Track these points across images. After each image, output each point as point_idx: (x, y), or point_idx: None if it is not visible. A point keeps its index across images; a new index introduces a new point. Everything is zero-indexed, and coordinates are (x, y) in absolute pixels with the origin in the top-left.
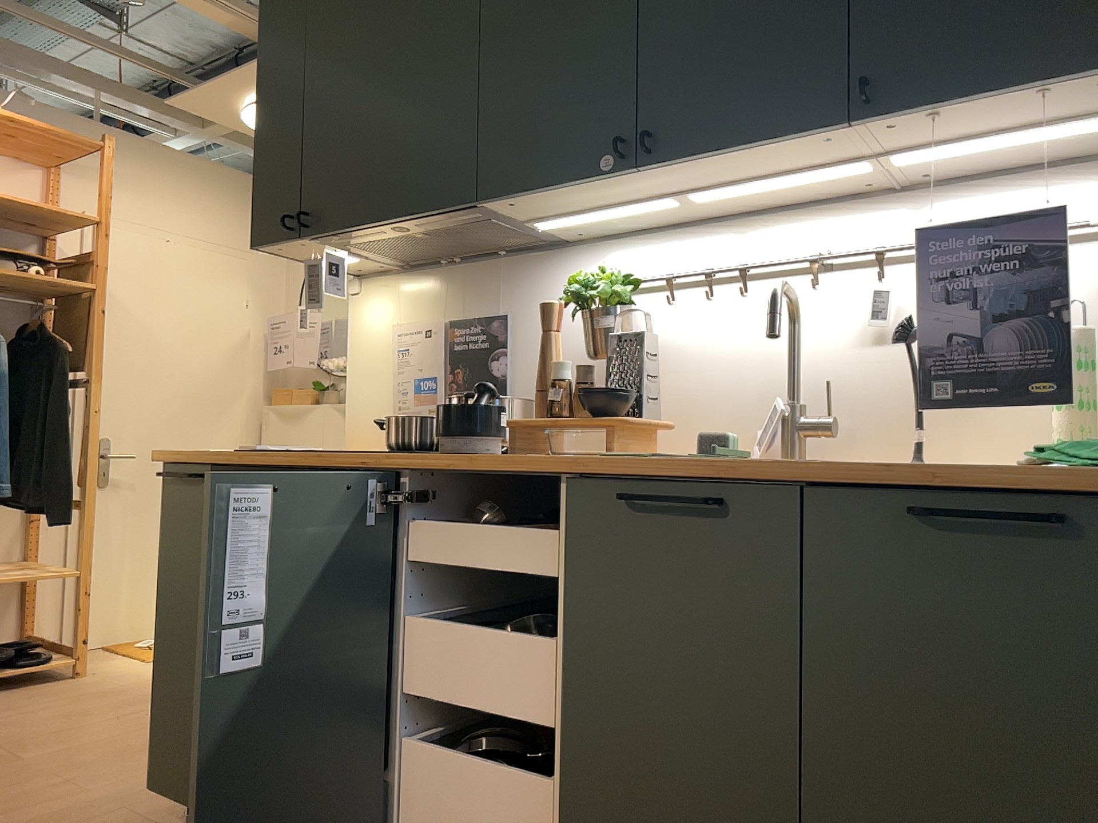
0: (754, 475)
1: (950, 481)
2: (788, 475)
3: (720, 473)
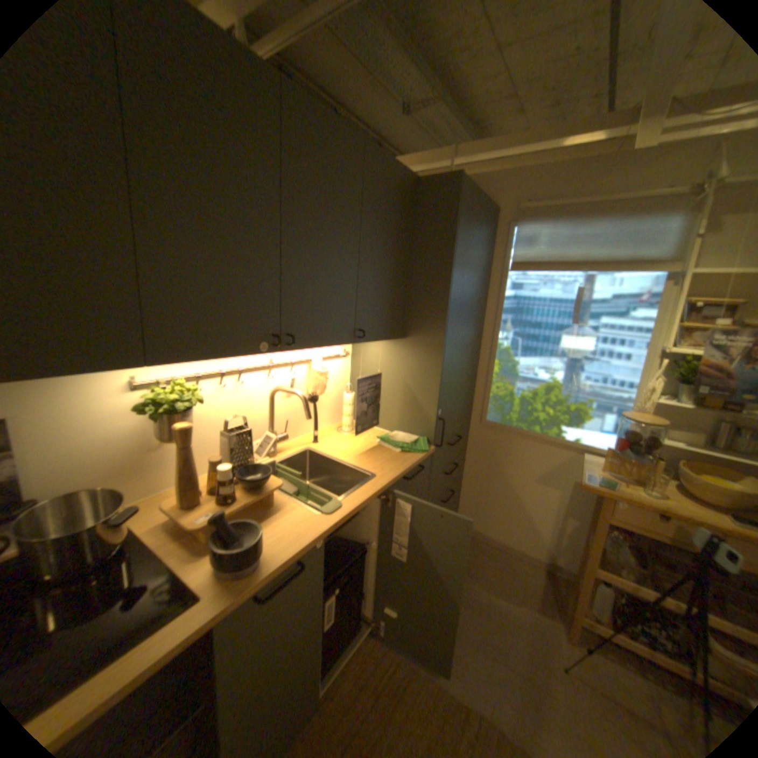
0: (381, 491)
1: (411, 468)
2: (388, 486)
3: (374, 496)
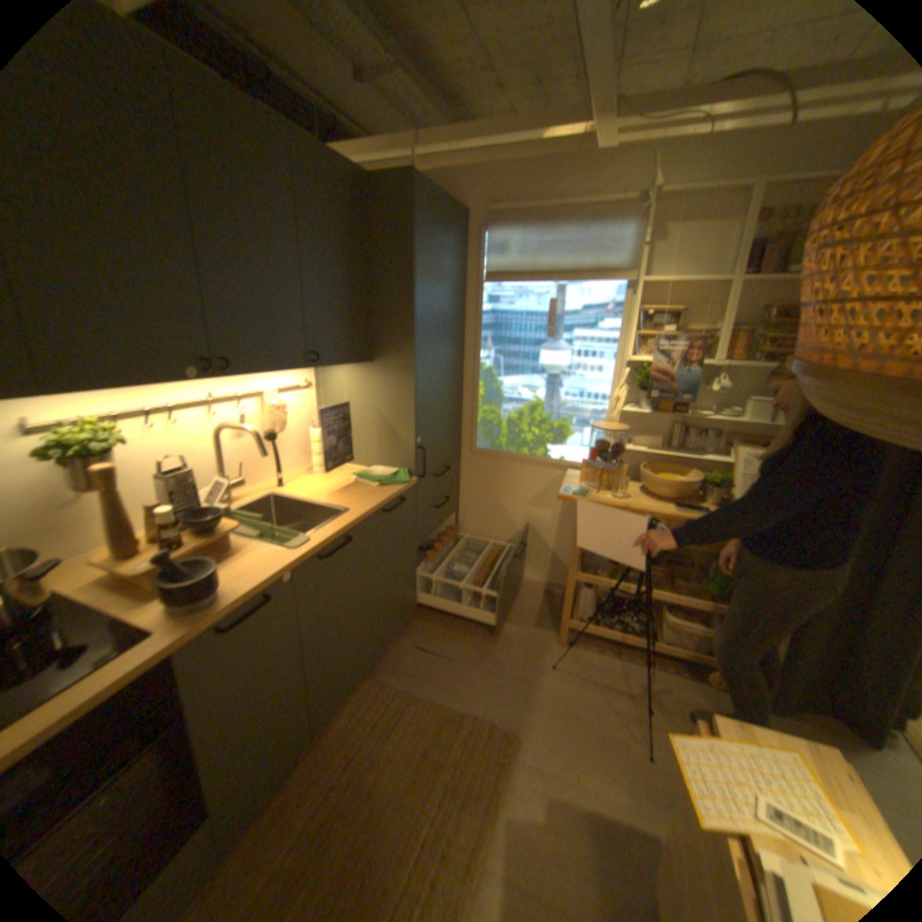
0: (356, 522)
1: (389, 499)
2: (363, 517)
3: (347, 527)
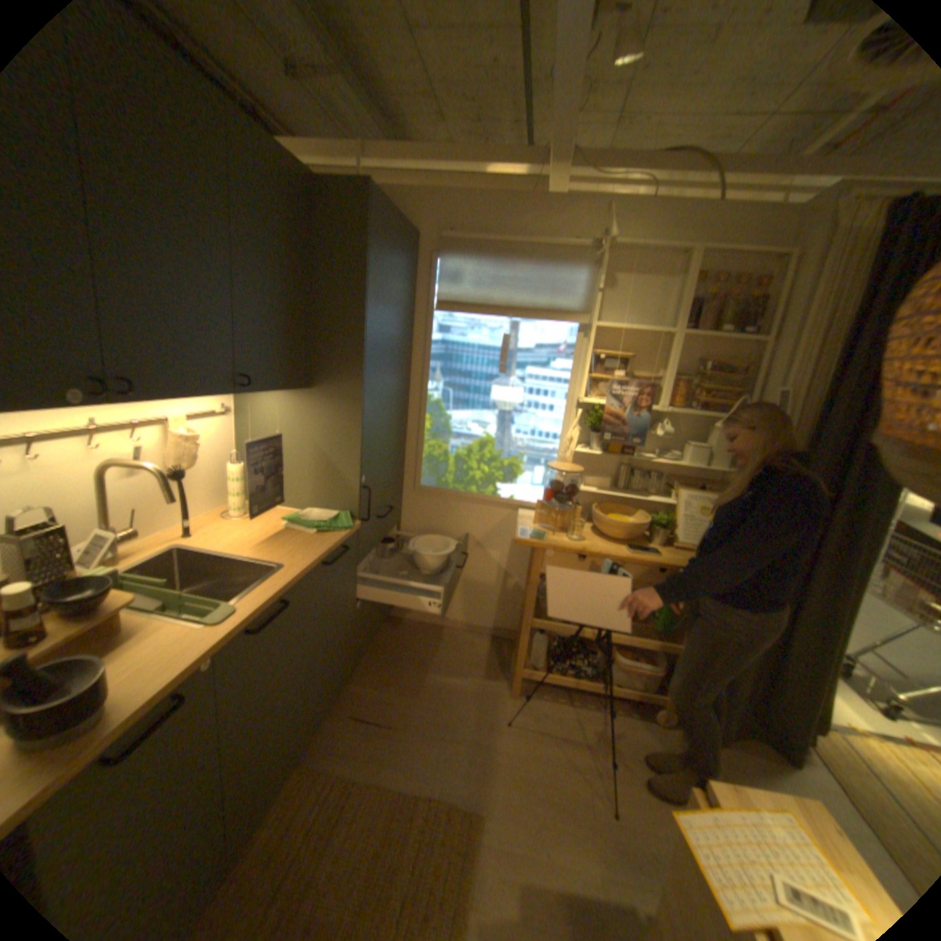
0: (293, 583)
1: (331, 551)
2: (302, 576)
3: (283, 590)
